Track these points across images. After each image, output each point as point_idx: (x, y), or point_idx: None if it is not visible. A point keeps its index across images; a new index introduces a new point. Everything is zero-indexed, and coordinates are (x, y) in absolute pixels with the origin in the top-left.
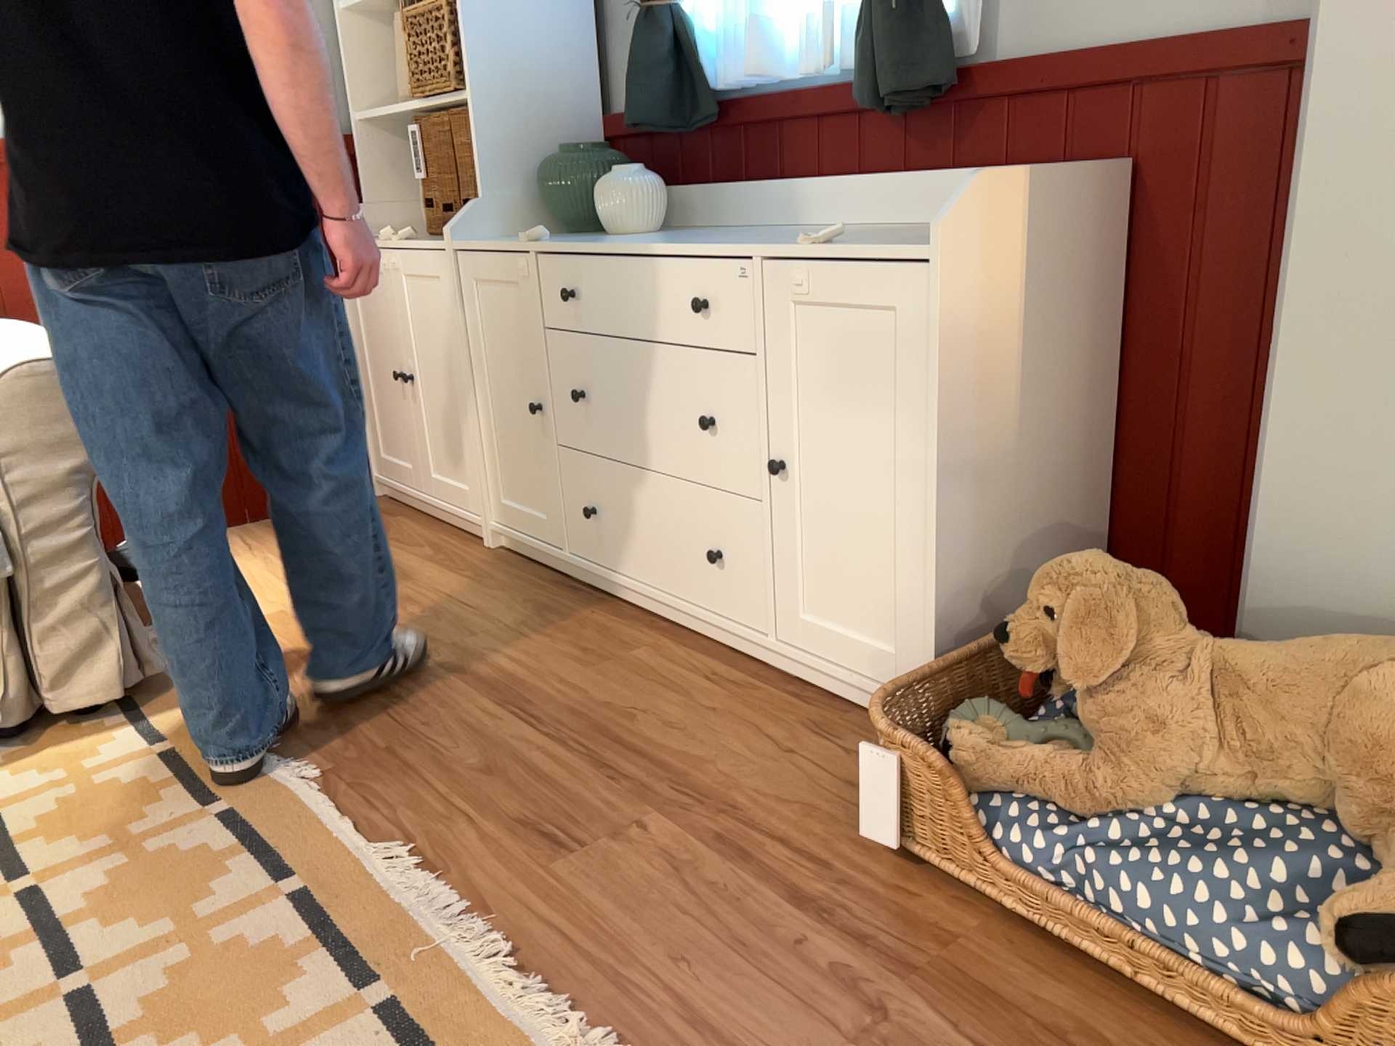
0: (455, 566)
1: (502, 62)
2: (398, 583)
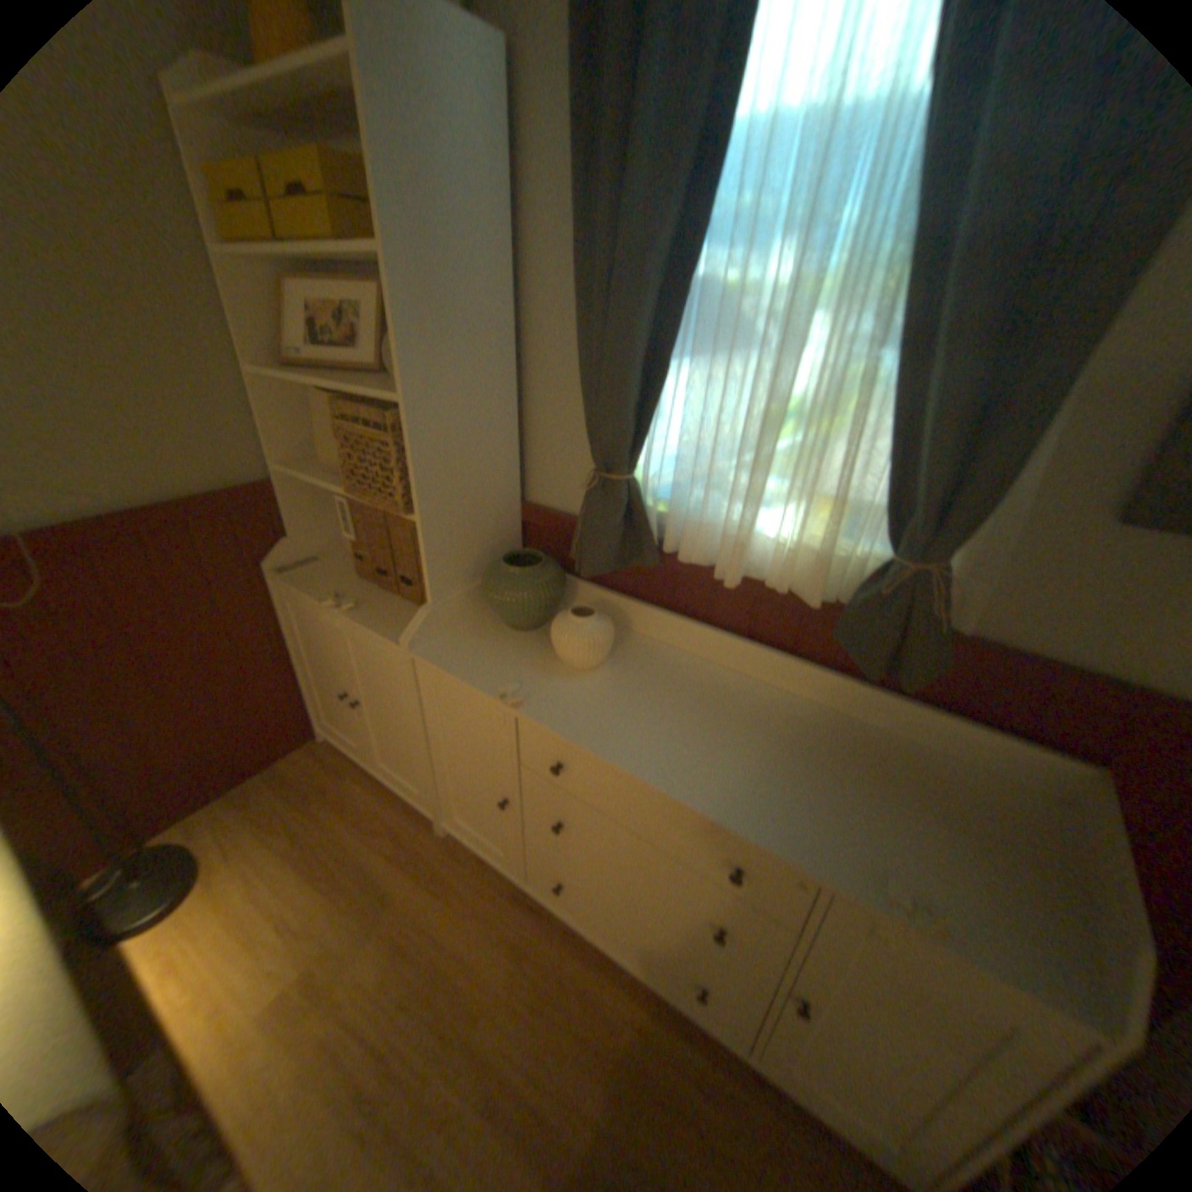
0: (420, 874)
1: (448, 483)
2: (379, 917)
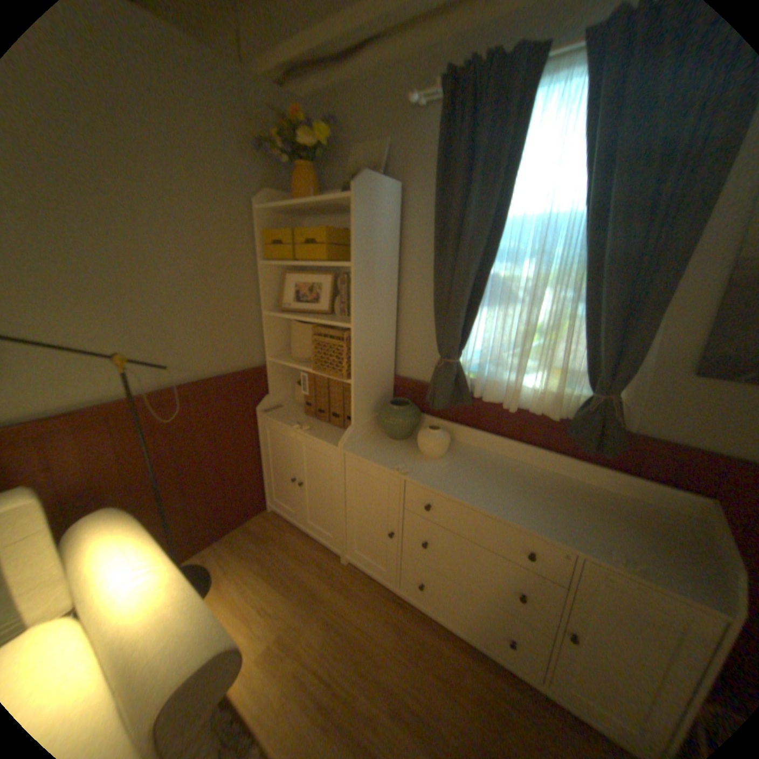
0: (336, 584)
1: (366, 365)
2: (316, 607)
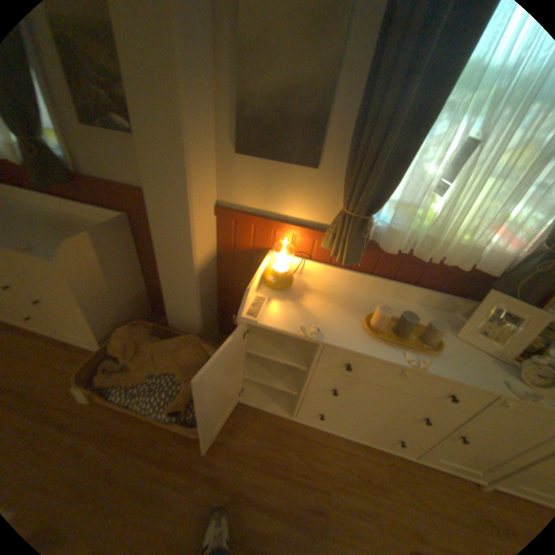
0: None
1: None
2: None
